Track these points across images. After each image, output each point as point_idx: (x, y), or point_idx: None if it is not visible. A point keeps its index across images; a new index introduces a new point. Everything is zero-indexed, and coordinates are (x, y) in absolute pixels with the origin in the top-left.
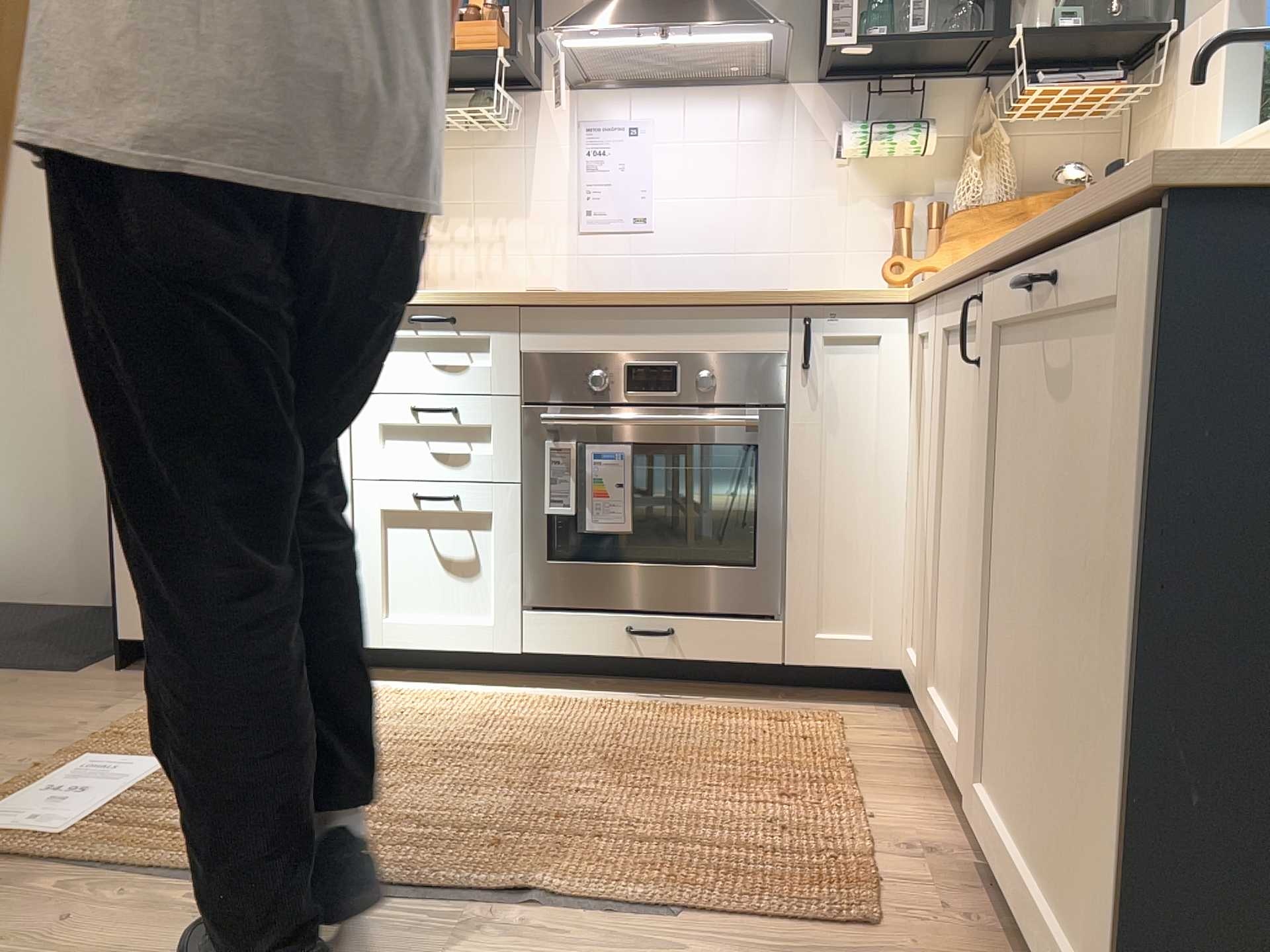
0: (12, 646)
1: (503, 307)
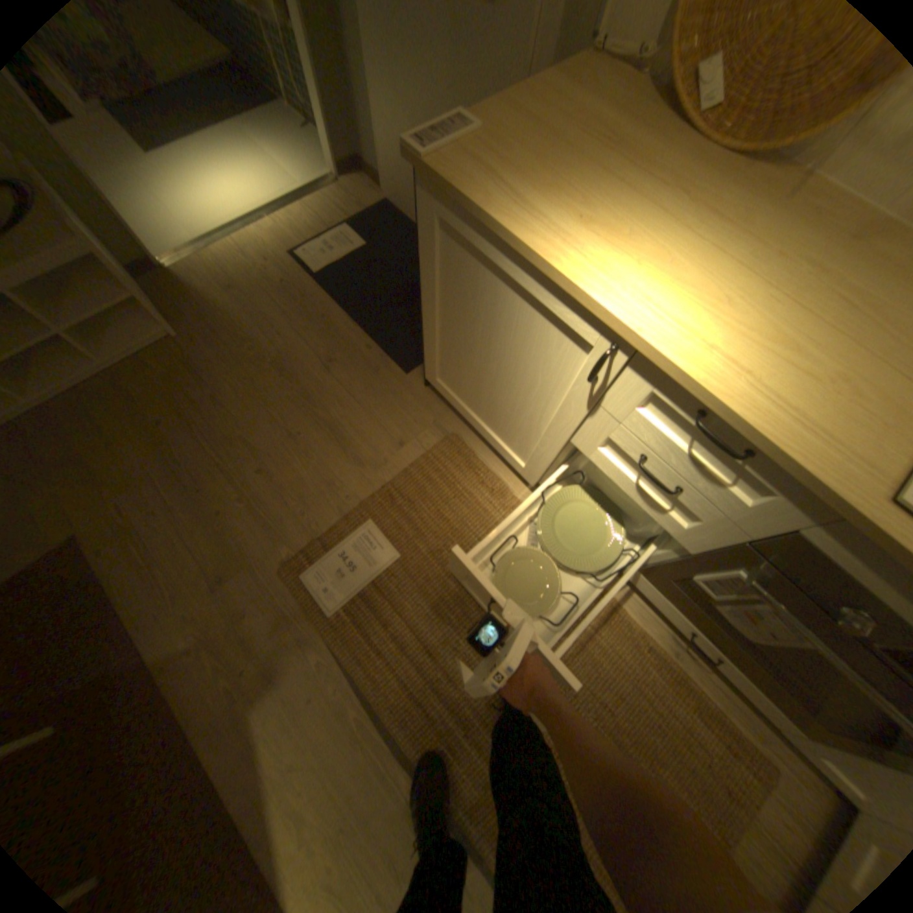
0: (393, 308)
1: (836, 506)
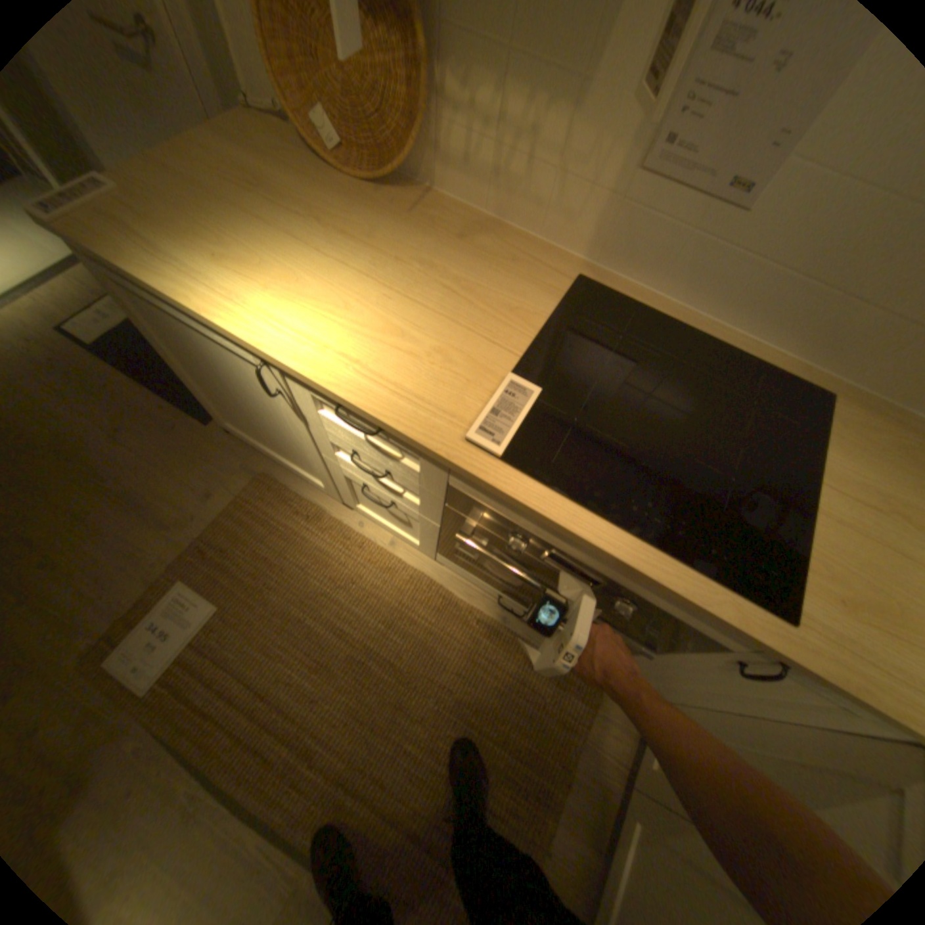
0: None
1: (433, 455)
